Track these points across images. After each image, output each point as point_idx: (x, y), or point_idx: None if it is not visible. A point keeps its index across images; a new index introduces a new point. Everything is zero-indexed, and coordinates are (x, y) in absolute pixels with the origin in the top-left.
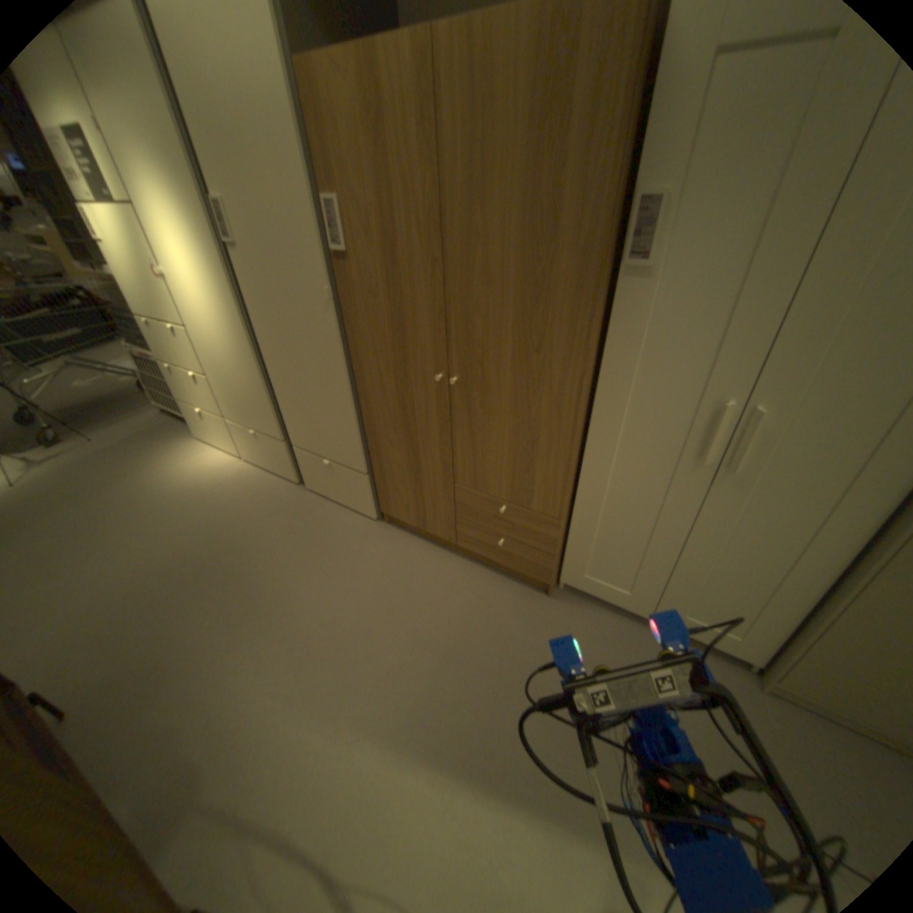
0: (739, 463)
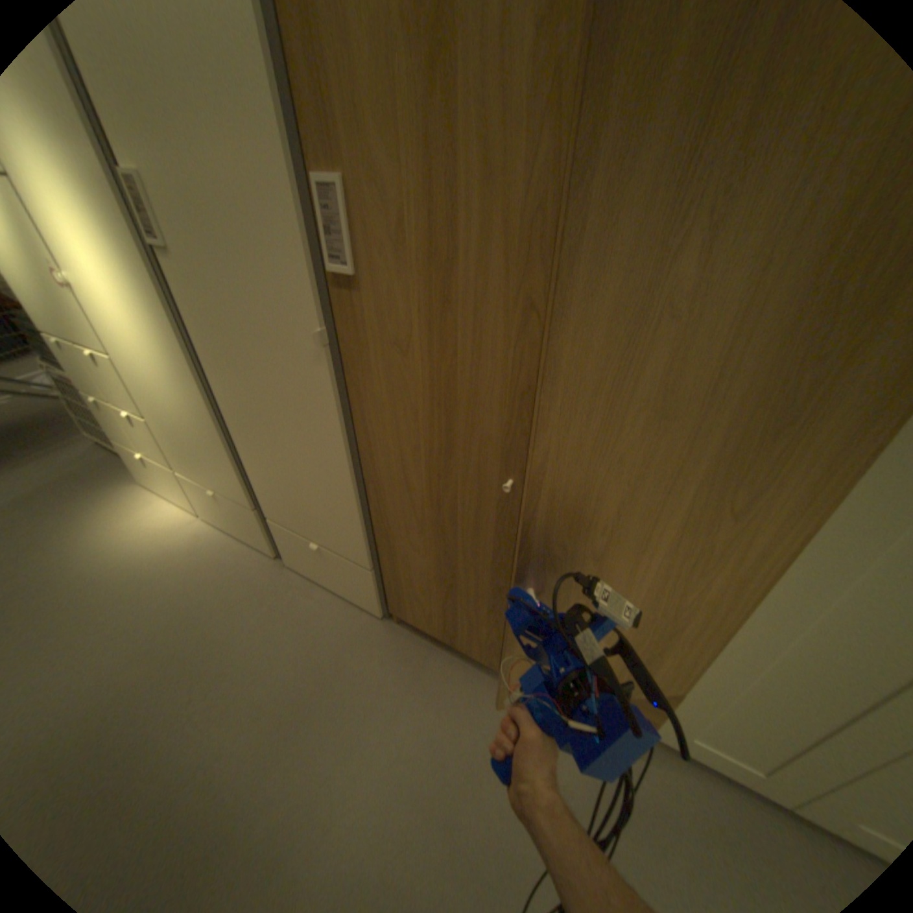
0: None
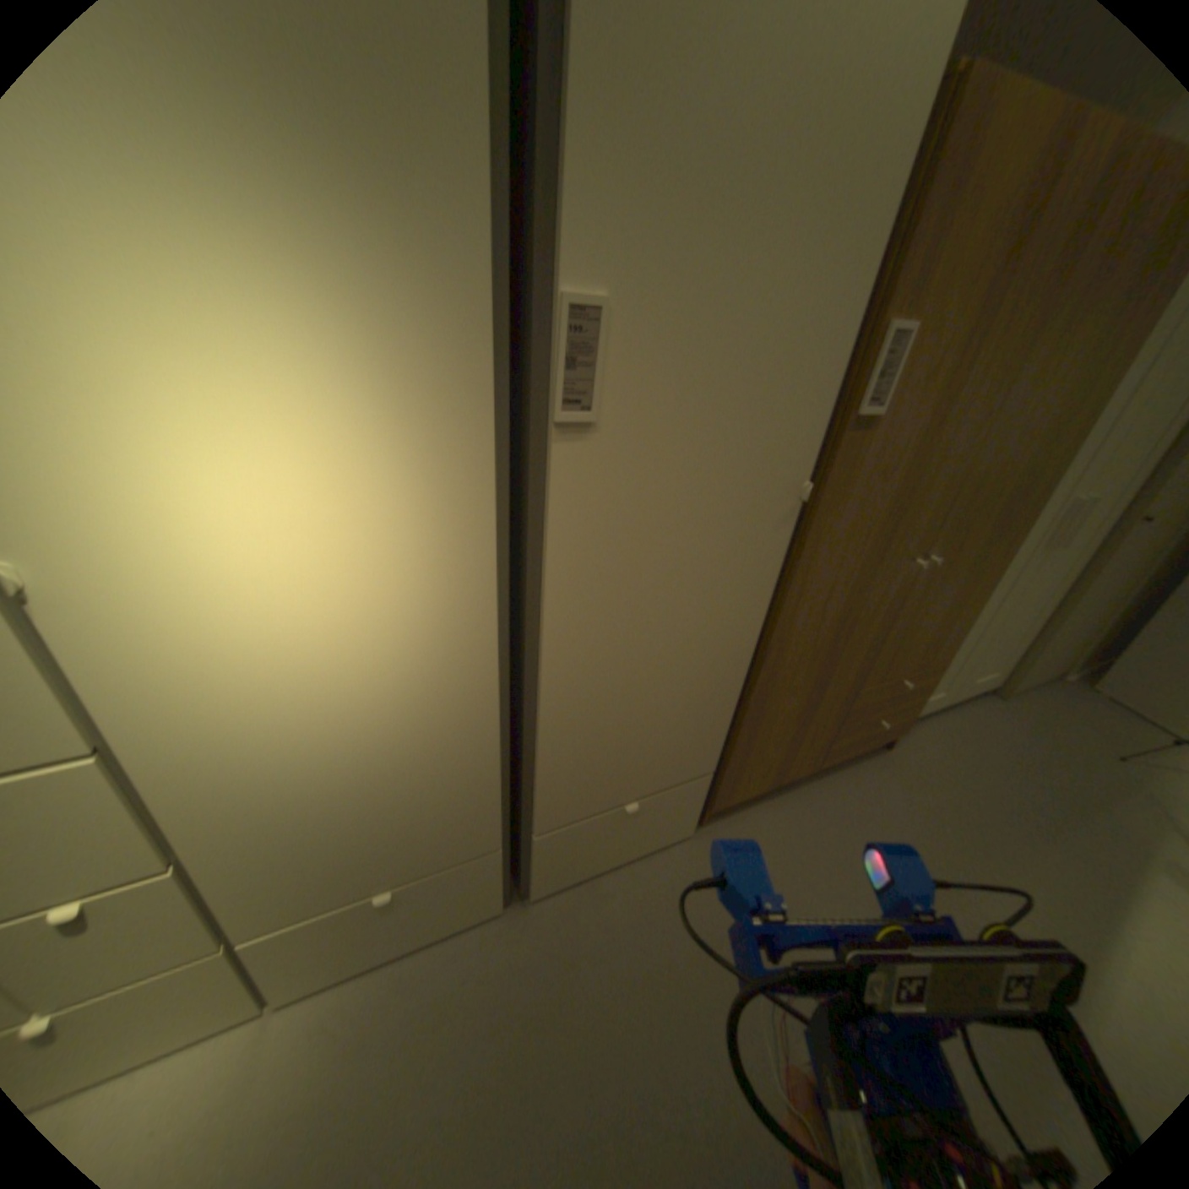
0: (1070, 541)
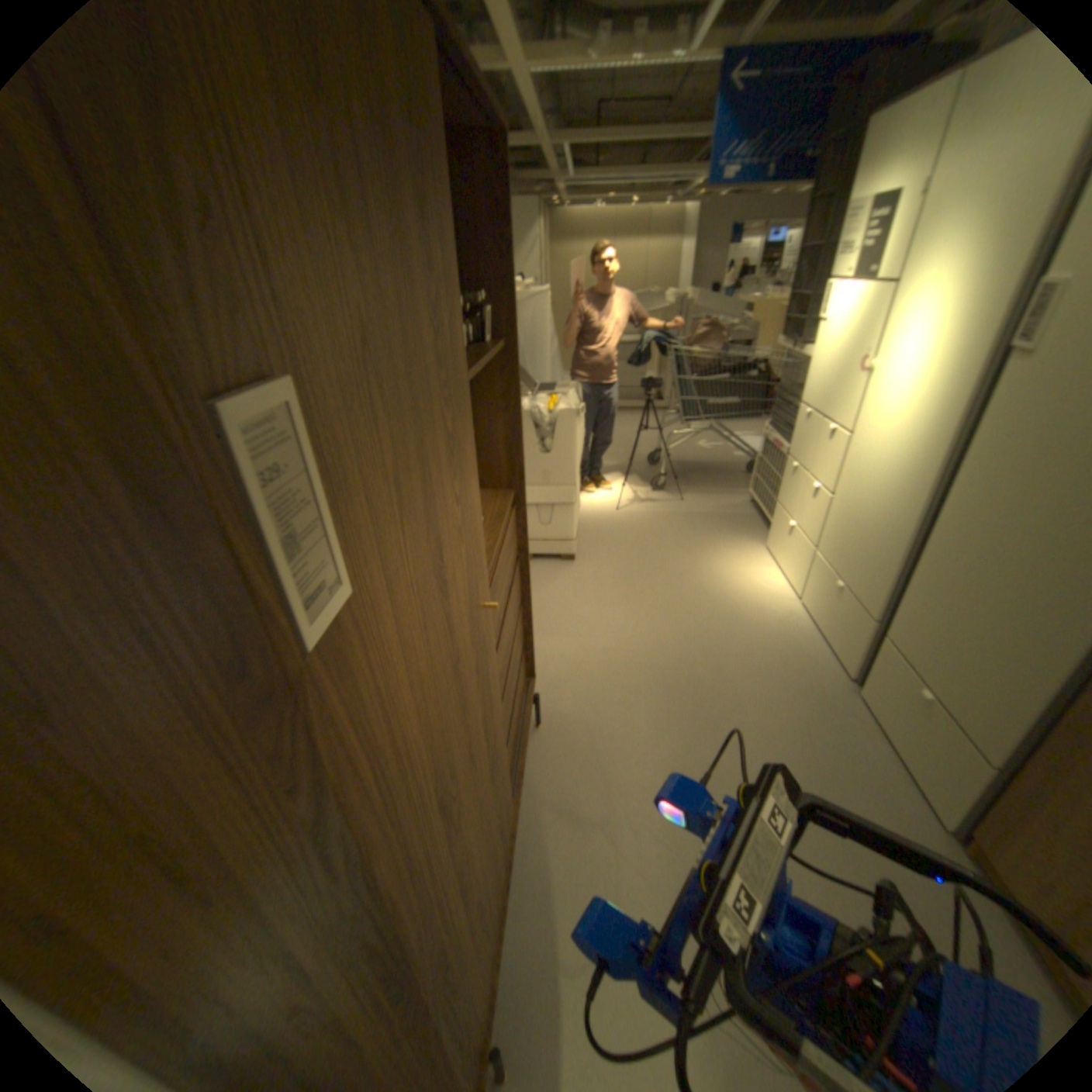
0: None
